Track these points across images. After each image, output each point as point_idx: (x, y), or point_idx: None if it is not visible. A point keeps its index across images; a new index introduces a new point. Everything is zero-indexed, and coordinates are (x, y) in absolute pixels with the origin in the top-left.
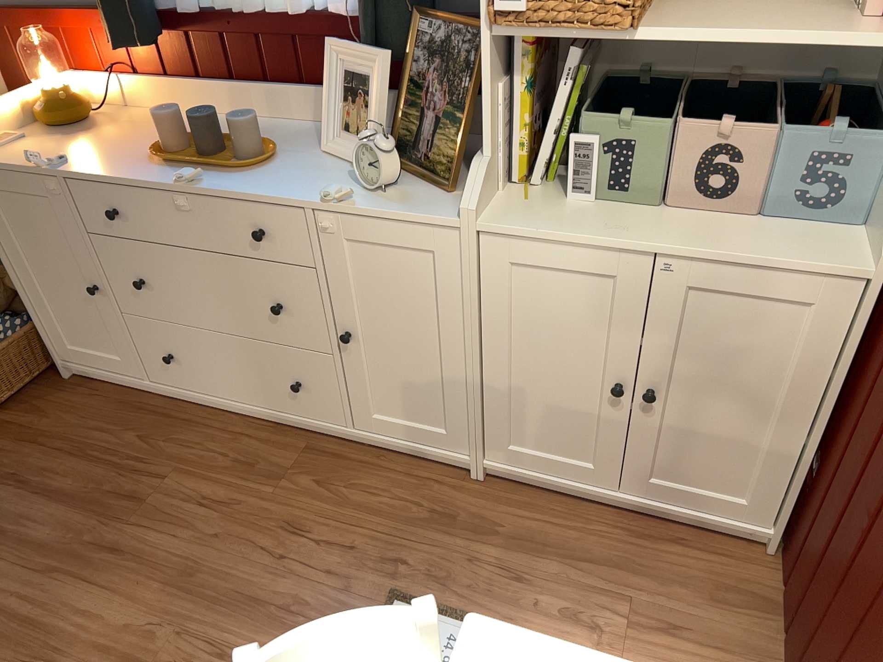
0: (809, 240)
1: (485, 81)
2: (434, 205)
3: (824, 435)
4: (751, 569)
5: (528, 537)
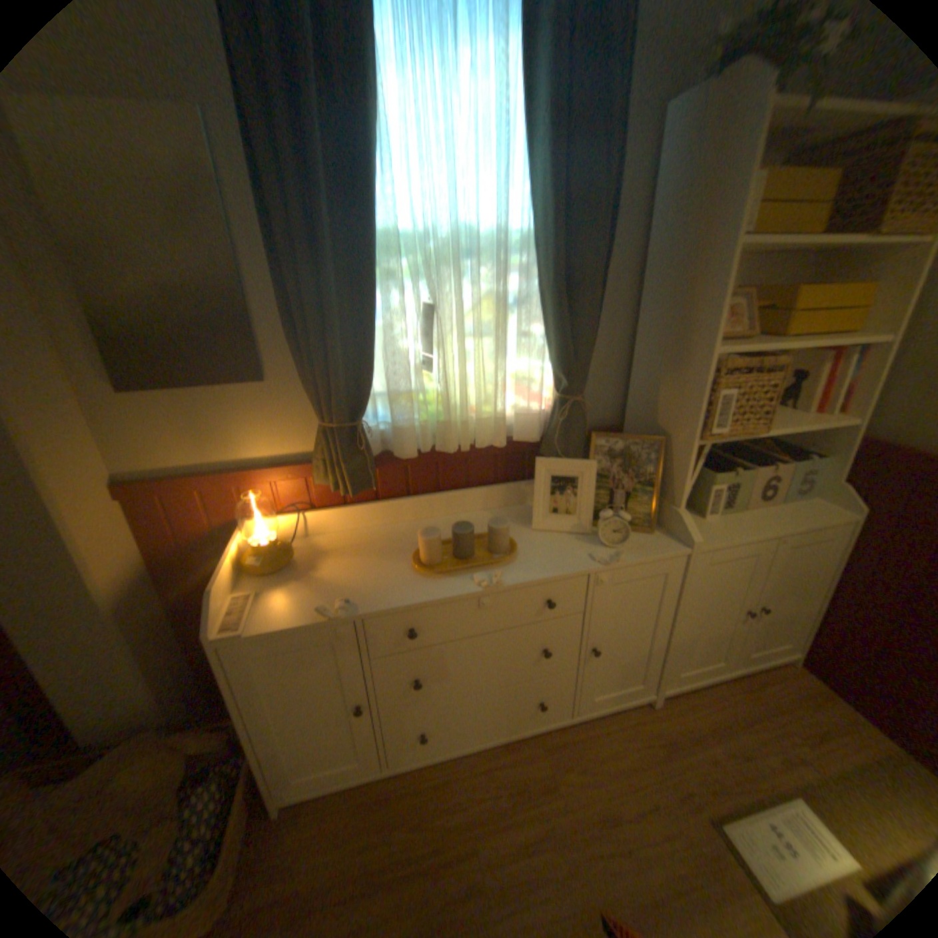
0: (818, 509)
1: (687, 467)
2: (659, 544)
3: (836, 598)
4: (807, 683)
5: (721, 731)
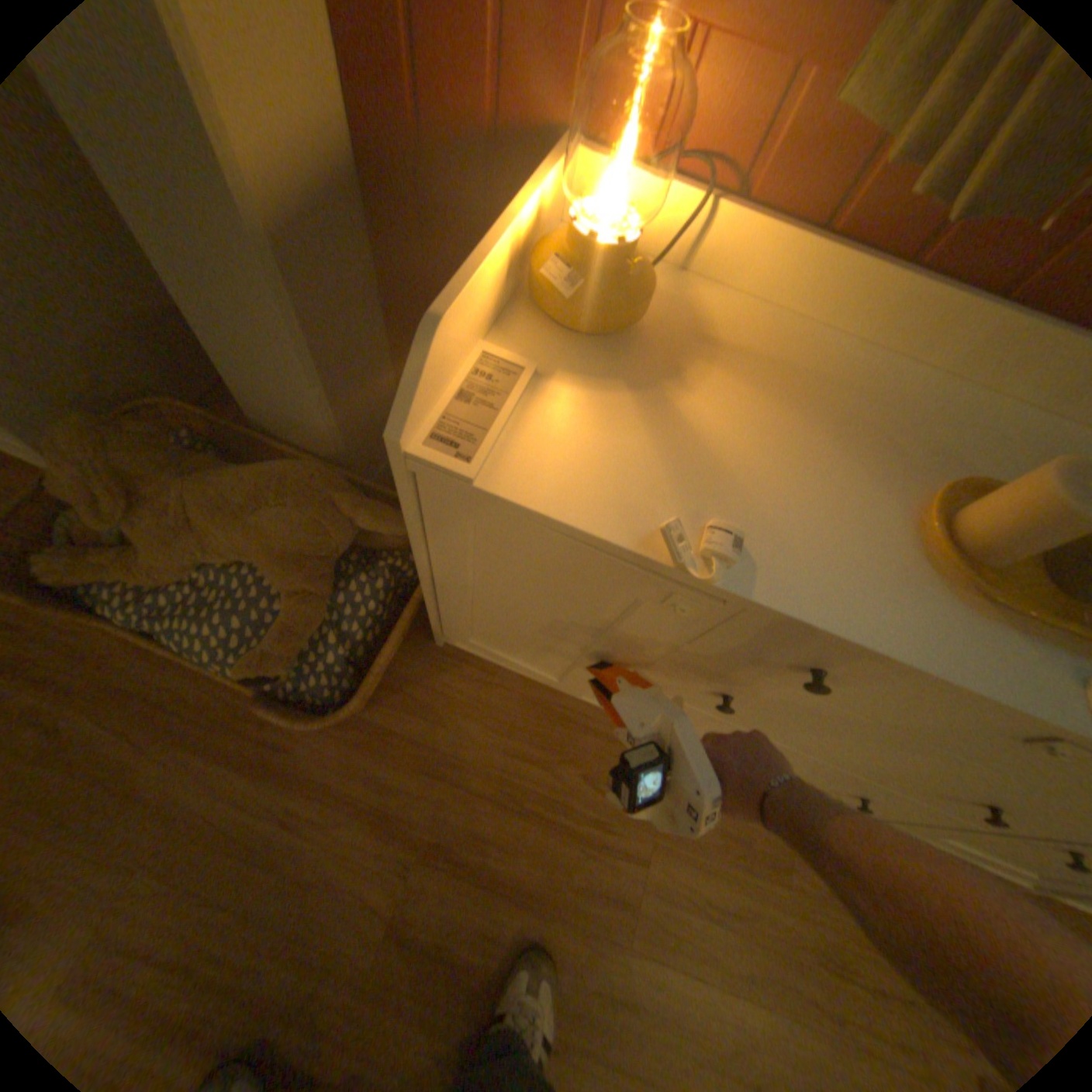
0: None
1: None
2: None
3: None
4: None
5: None
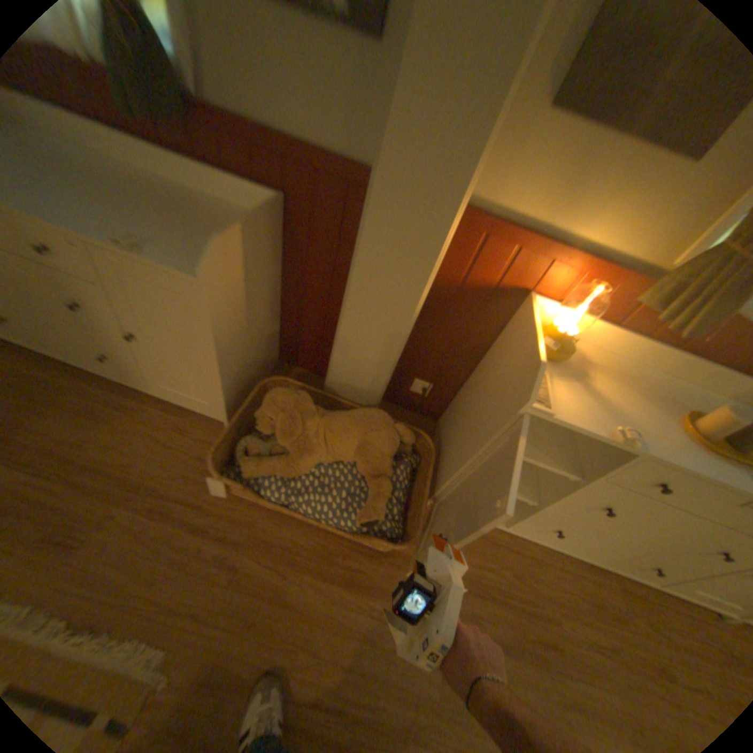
0: None
1: None
2: None
3: None
4: None
5: None
